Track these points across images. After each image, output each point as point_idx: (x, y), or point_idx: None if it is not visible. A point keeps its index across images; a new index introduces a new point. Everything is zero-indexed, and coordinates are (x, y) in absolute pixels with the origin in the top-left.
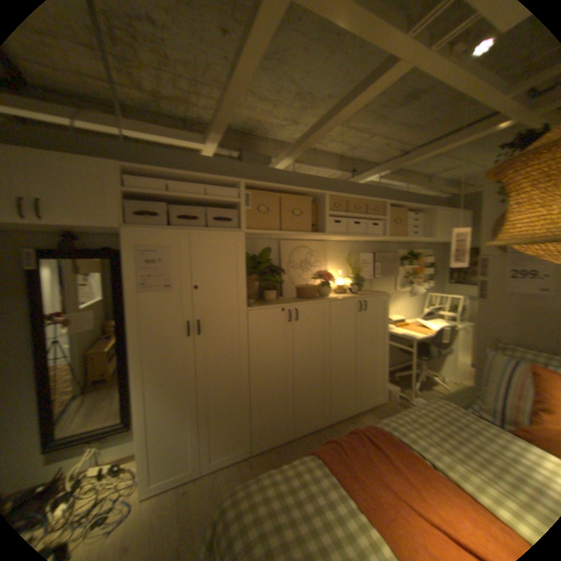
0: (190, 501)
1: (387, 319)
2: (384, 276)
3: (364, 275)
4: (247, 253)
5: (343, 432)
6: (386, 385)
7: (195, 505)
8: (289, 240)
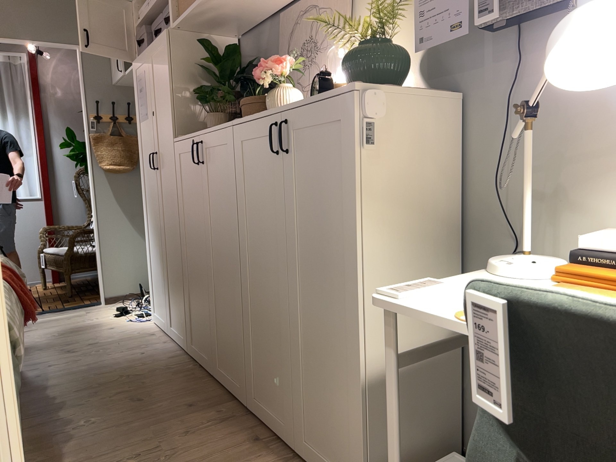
0: (140, 339)
1: (354, 196)
2: (542, 4)
3: (437, 30)
4: (254, 57)
5: (225, 429)
6: (360, 455)
7: (134, 341)
8: (293, 4)
